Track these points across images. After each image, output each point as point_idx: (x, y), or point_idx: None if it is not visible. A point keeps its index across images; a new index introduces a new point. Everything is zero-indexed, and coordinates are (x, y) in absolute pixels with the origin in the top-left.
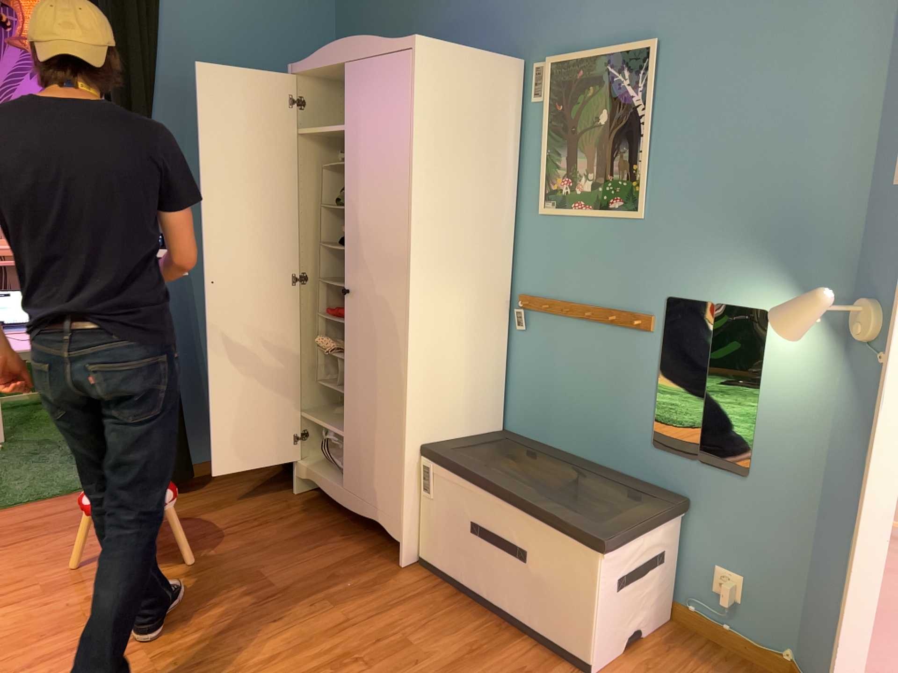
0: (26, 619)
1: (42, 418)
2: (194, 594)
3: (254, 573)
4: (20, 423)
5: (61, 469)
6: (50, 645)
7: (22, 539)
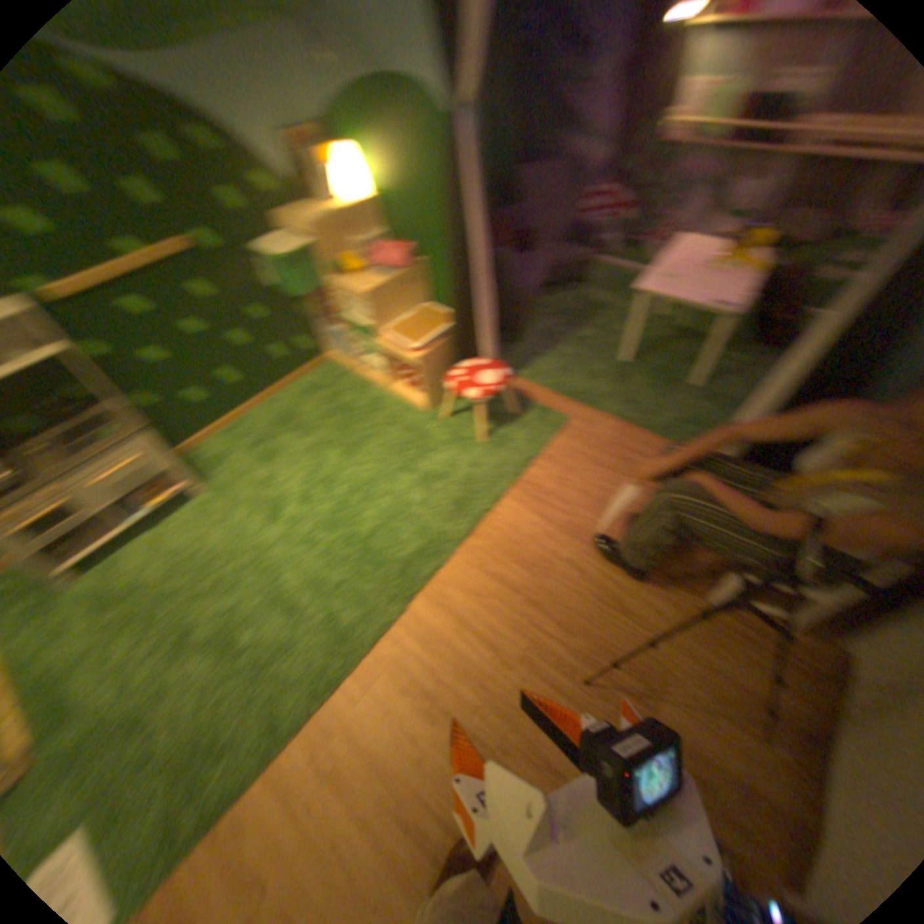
0: (532, 541)
1: (759, 352)
2: (608, 644)
3: (664, 686)
4: (749, 343)
5: (708, 419)
6: (514, 575)
7: (609, 469)
